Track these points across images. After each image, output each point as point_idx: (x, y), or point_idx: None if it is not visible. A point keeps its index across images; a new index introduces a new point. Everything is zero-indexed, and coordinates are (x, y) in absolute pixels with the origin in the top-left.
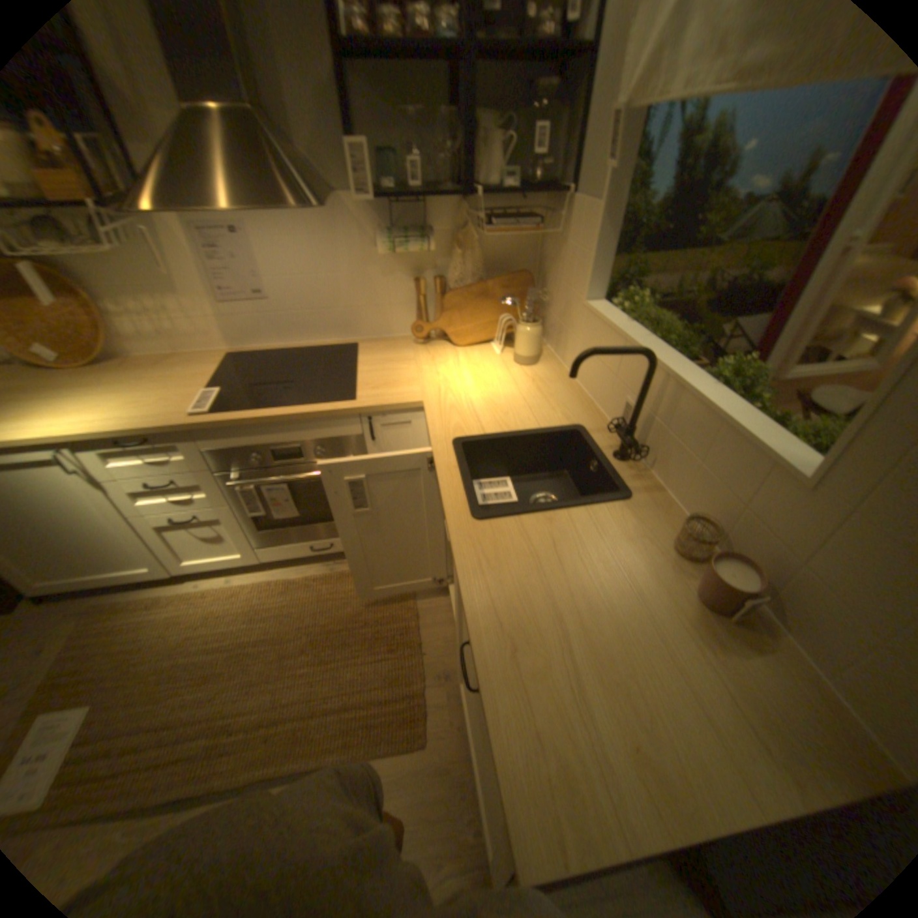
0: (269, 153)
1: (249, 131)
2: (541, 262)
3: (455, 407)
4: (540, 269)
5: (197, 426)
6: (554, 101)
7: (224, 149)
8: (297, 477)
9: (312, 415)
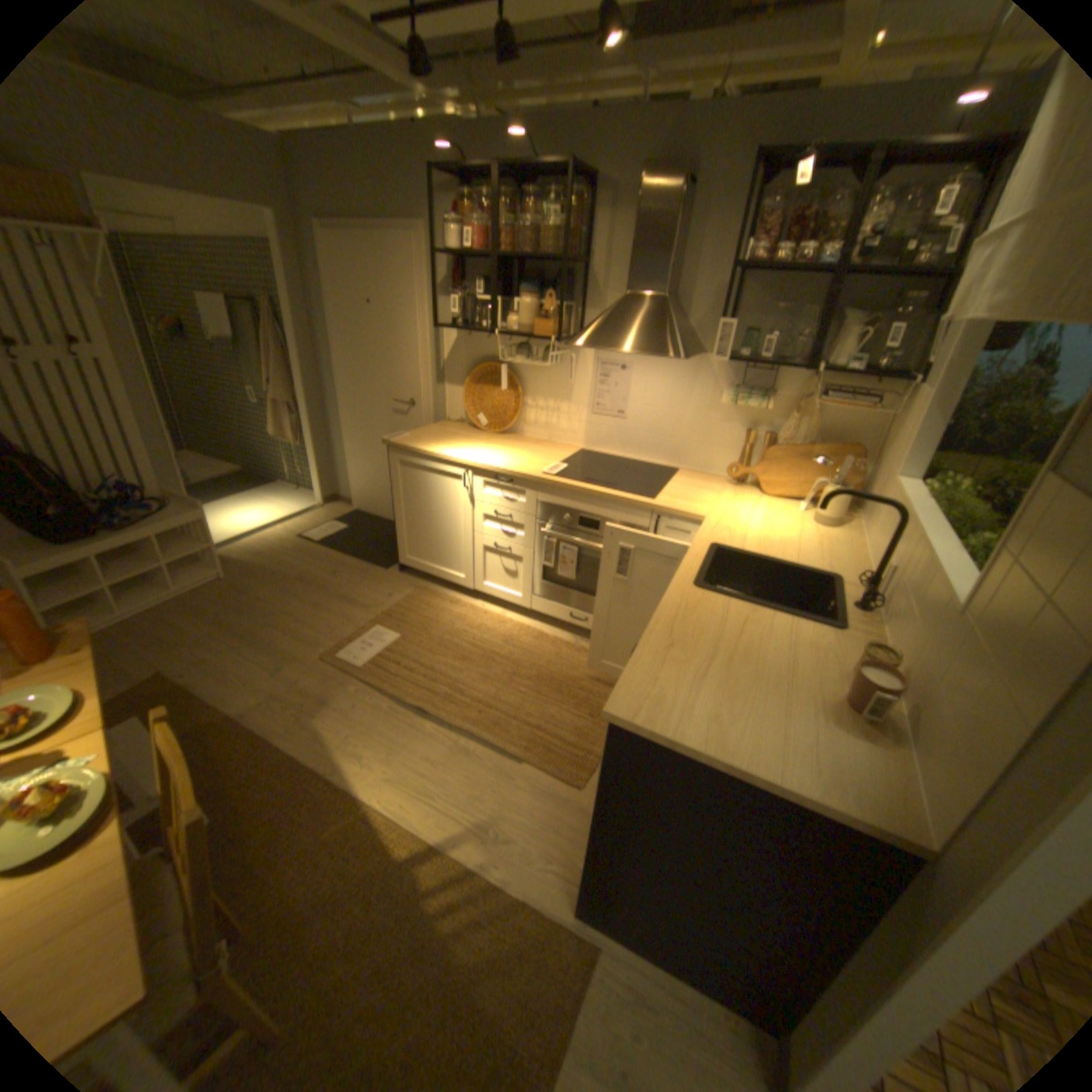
0: (667, 325)
1: (660, 311)
2: (885, 443)
3: (731, 530)
4: (883, 450)
5: (545, 482)
6: (930, 309)
7: (640, 320)
8: (587, 544)
9: (618, 500)
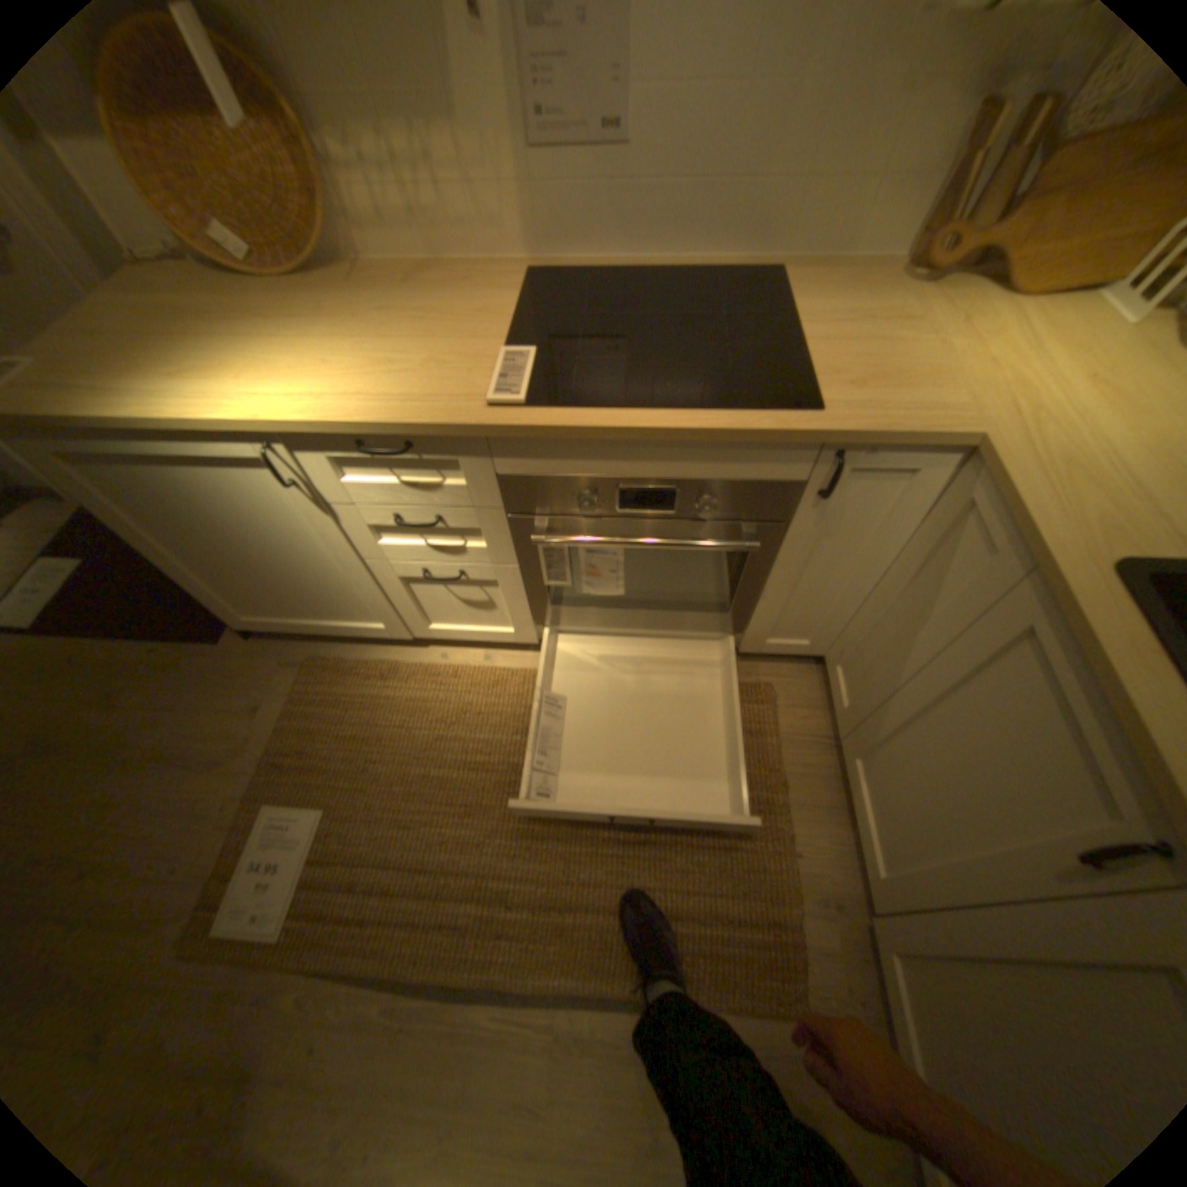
0: None
1: None
2: None
3: (1081, 461)
4: None
5: (509, 430)
6: None
7: None
8: (656, 543)
9: (734, 435)
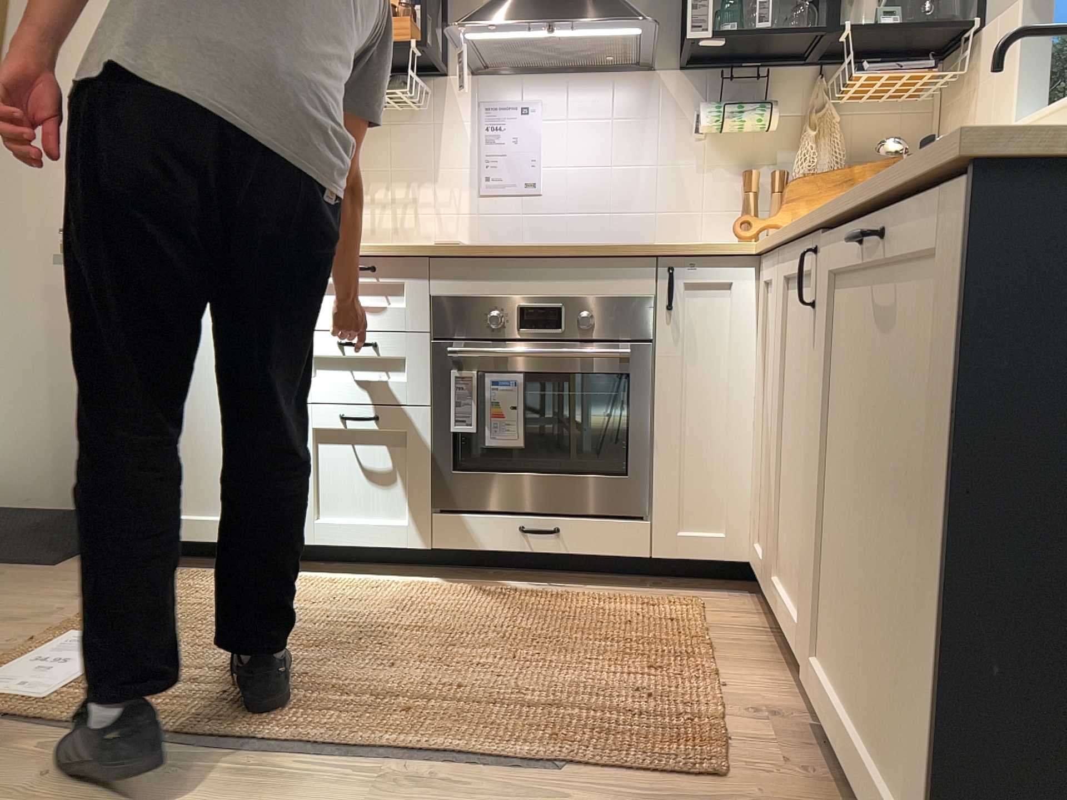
0: None
1: None
2: None
3: None
4: None
5: (446, 251)
6: None
7: None
8: (550, 352)
9: (596, 251)
